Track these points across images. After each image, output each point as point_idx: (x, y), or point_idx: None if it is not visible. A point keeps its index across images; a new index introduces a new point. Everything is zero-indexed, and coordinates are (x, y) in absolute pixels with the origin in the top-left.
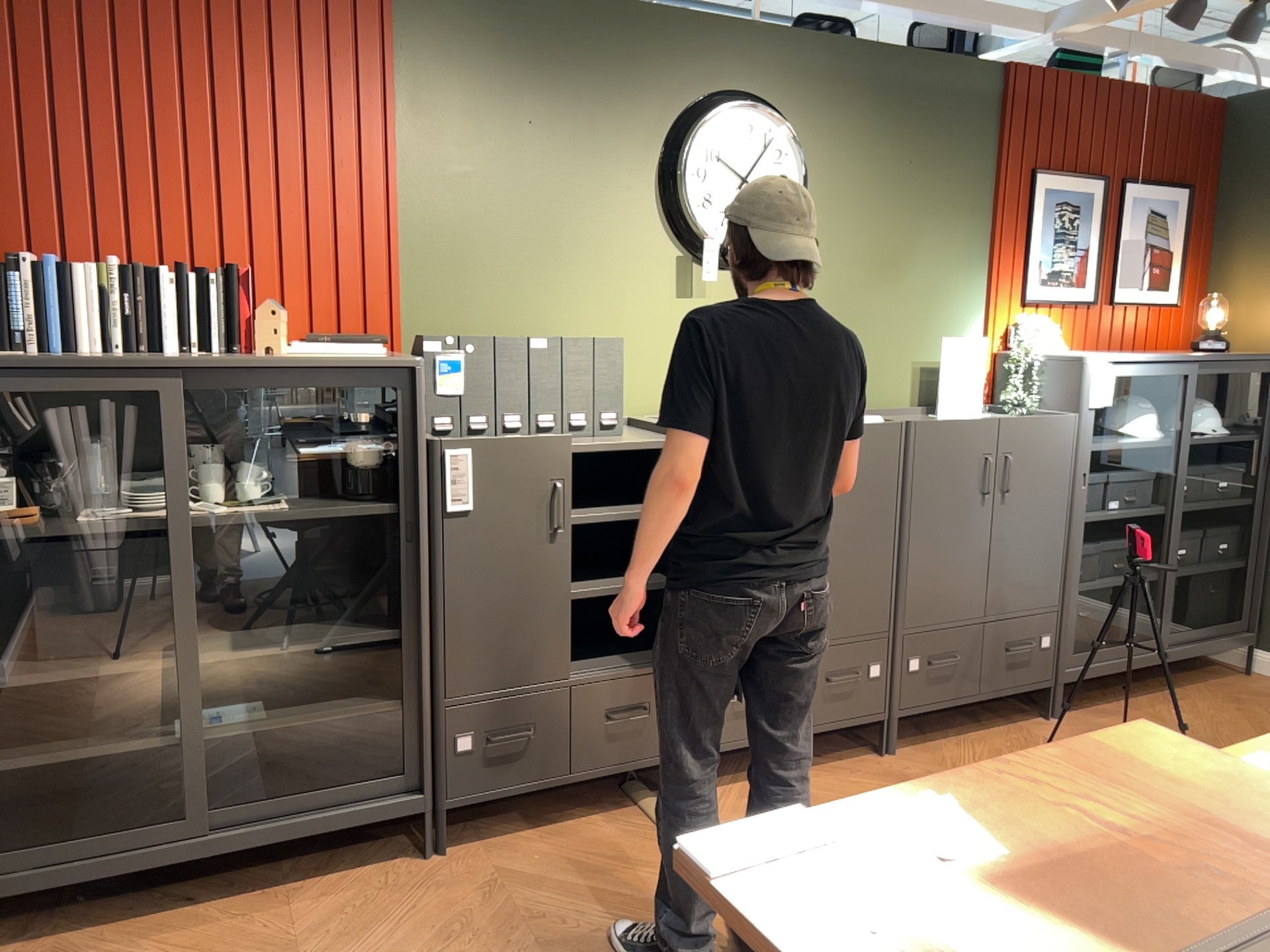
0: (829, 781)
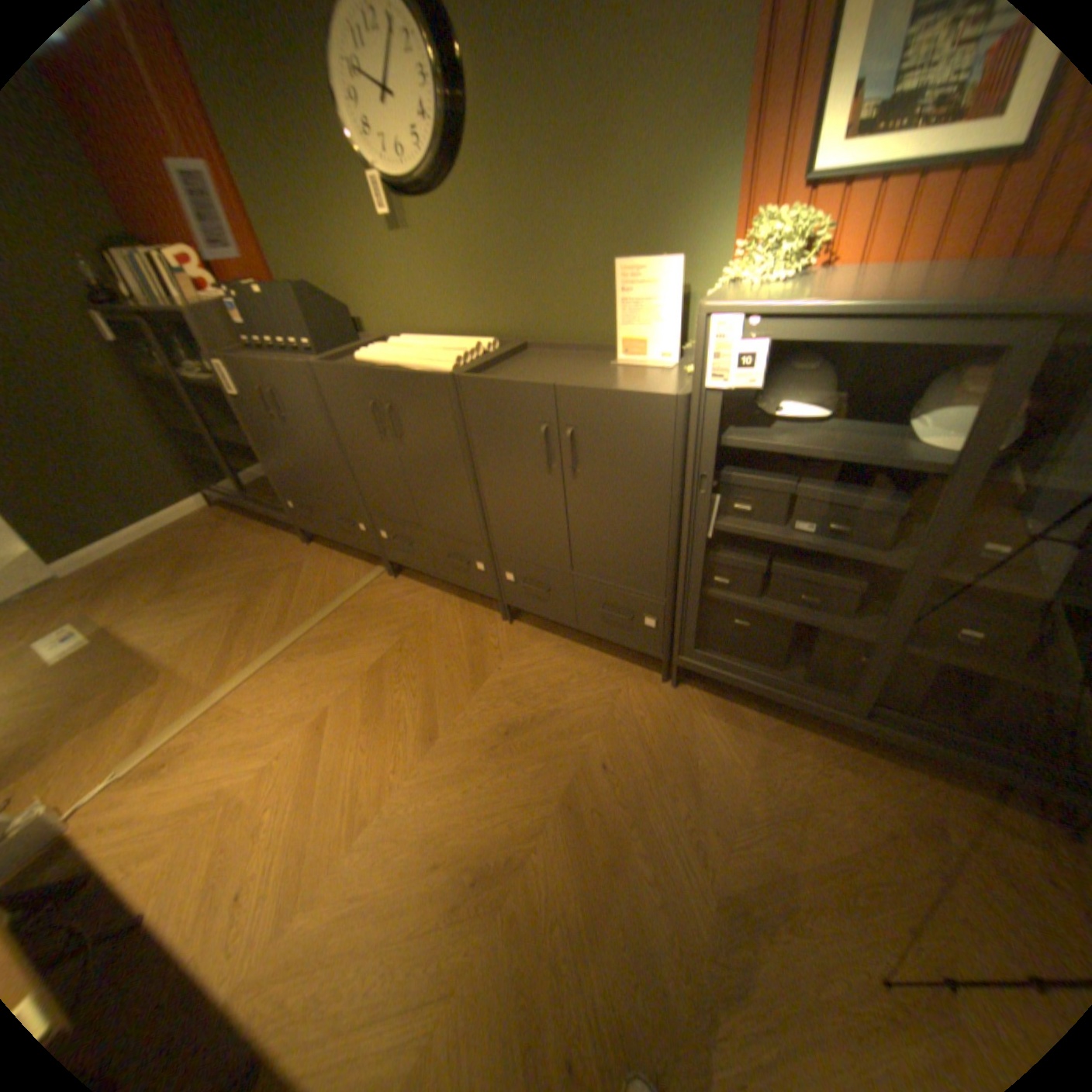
0: (450, 613)
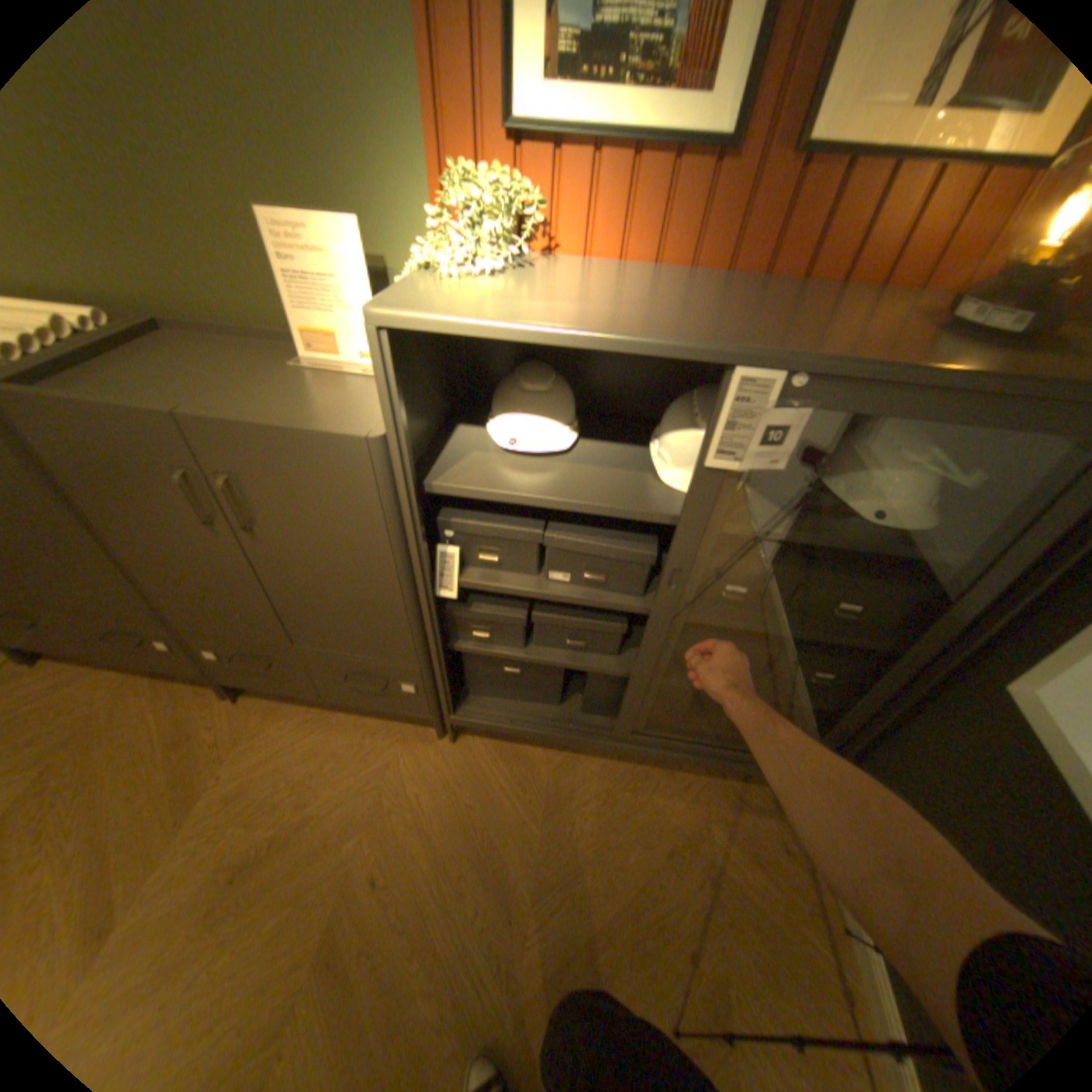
0: (135, 706)
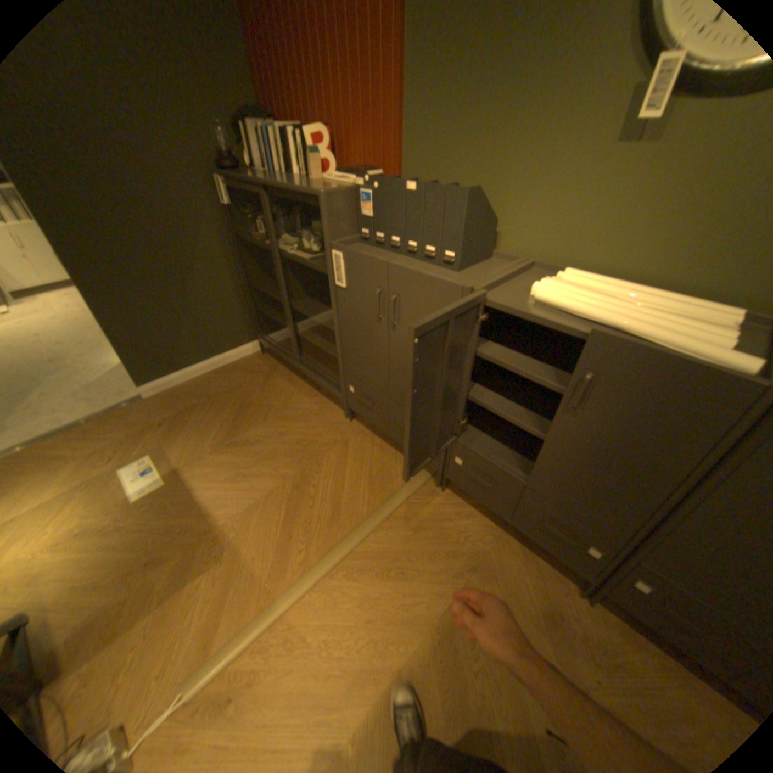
0: (515, 563)
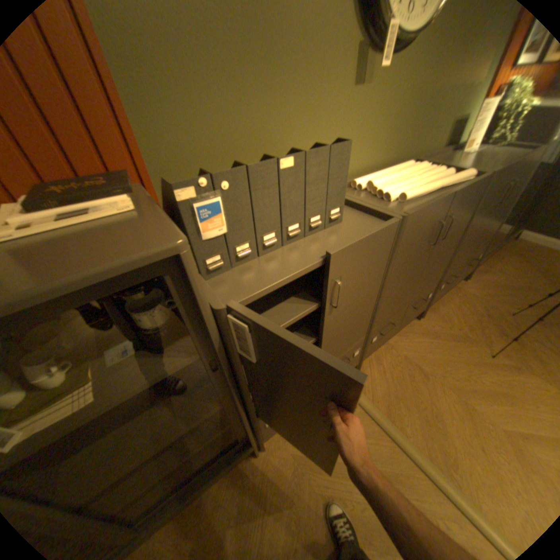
0: (408, 343)
